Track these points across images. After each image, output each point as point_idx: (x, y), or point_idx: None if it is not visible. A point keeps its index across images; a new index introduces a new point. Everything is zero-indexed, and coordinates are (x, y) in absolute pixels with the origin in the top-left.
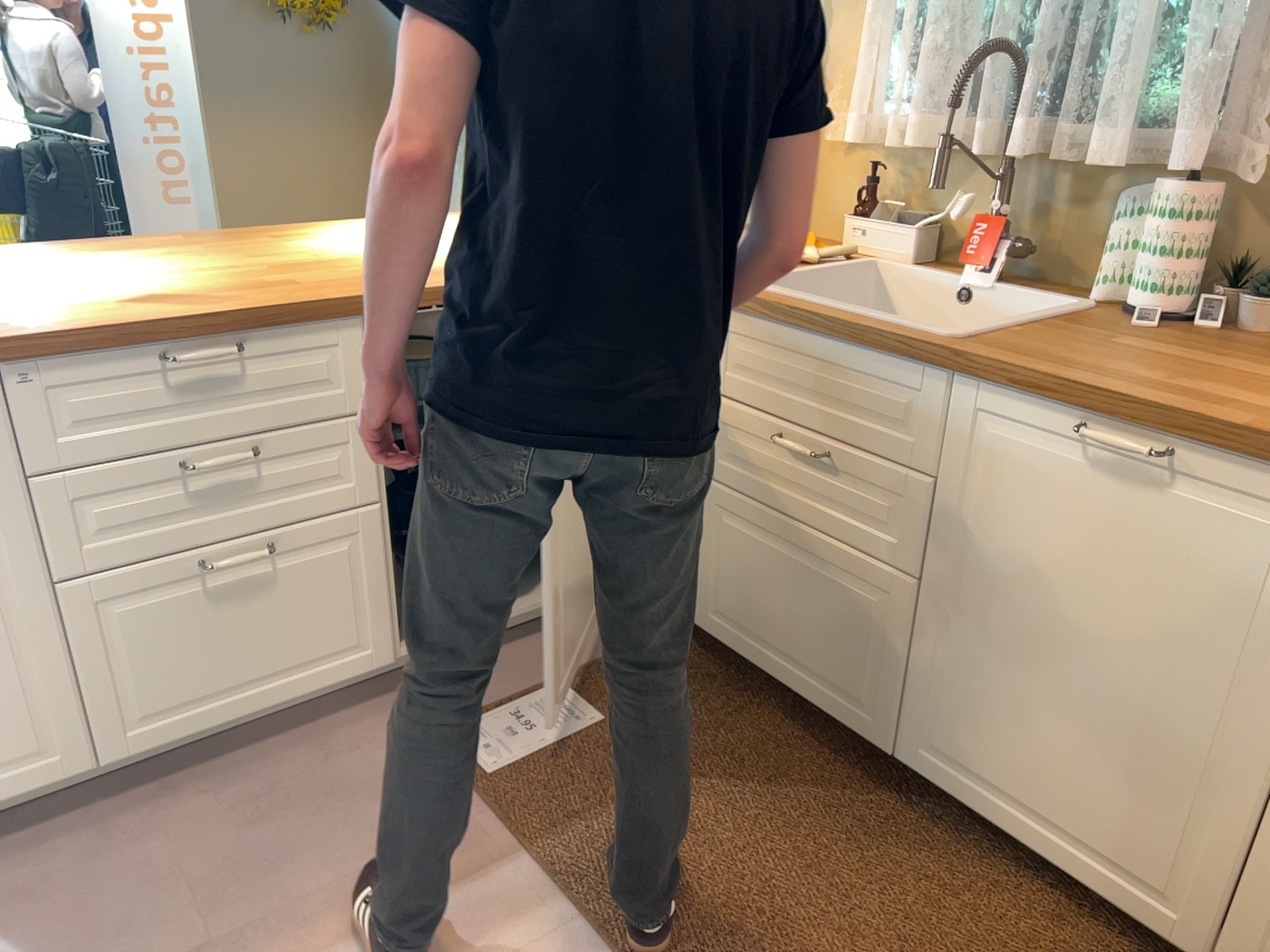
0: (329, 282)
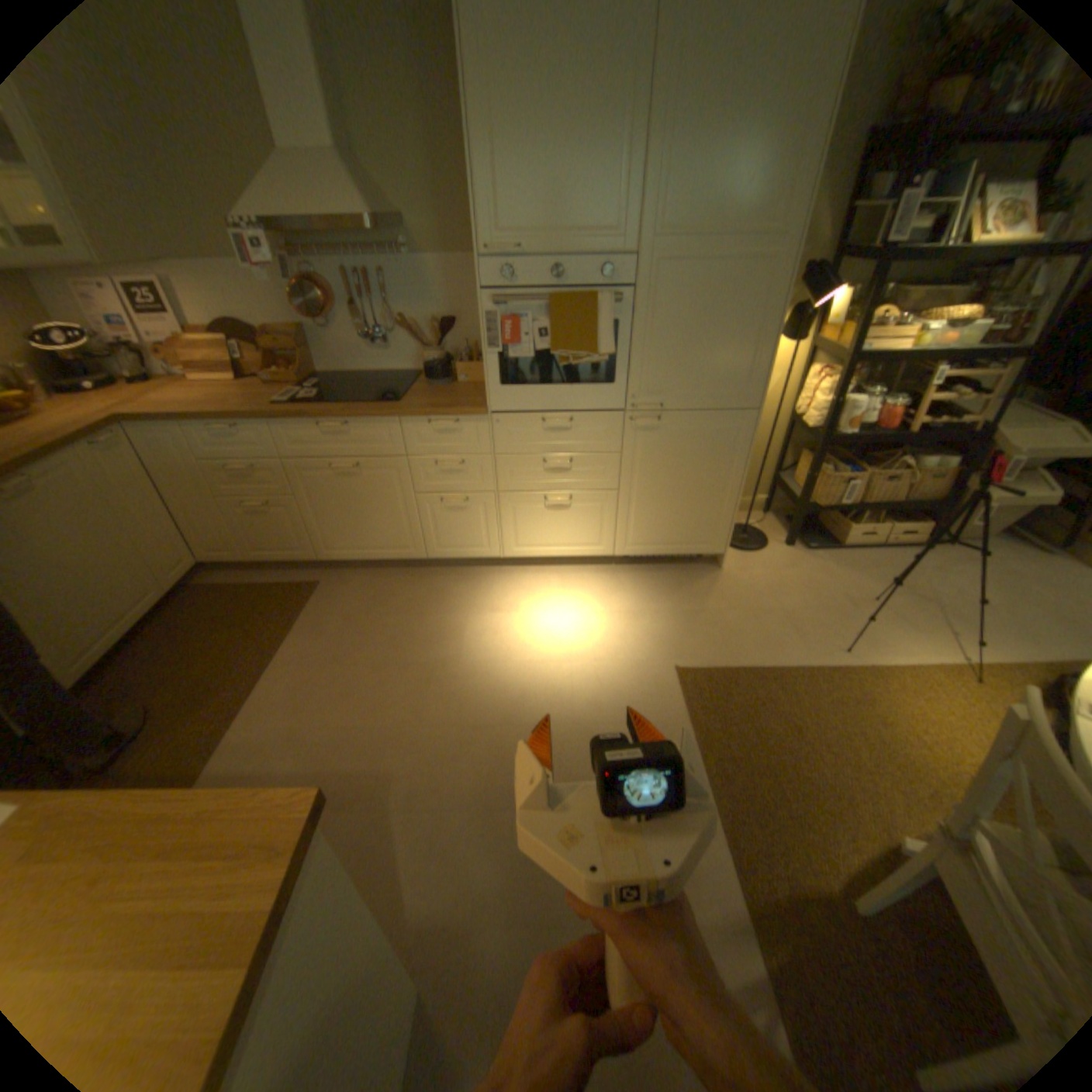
0: None
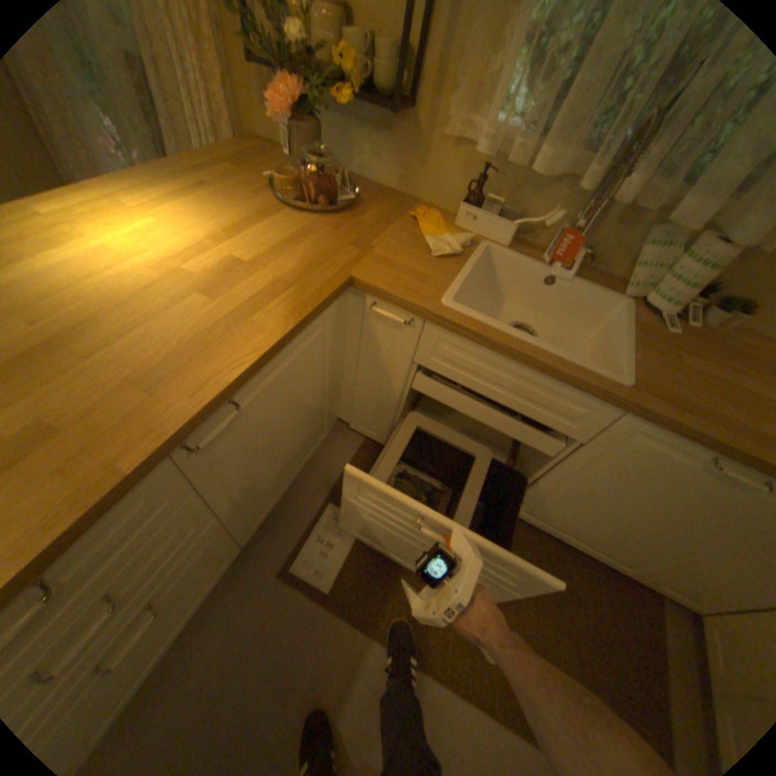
0: (91, 412)
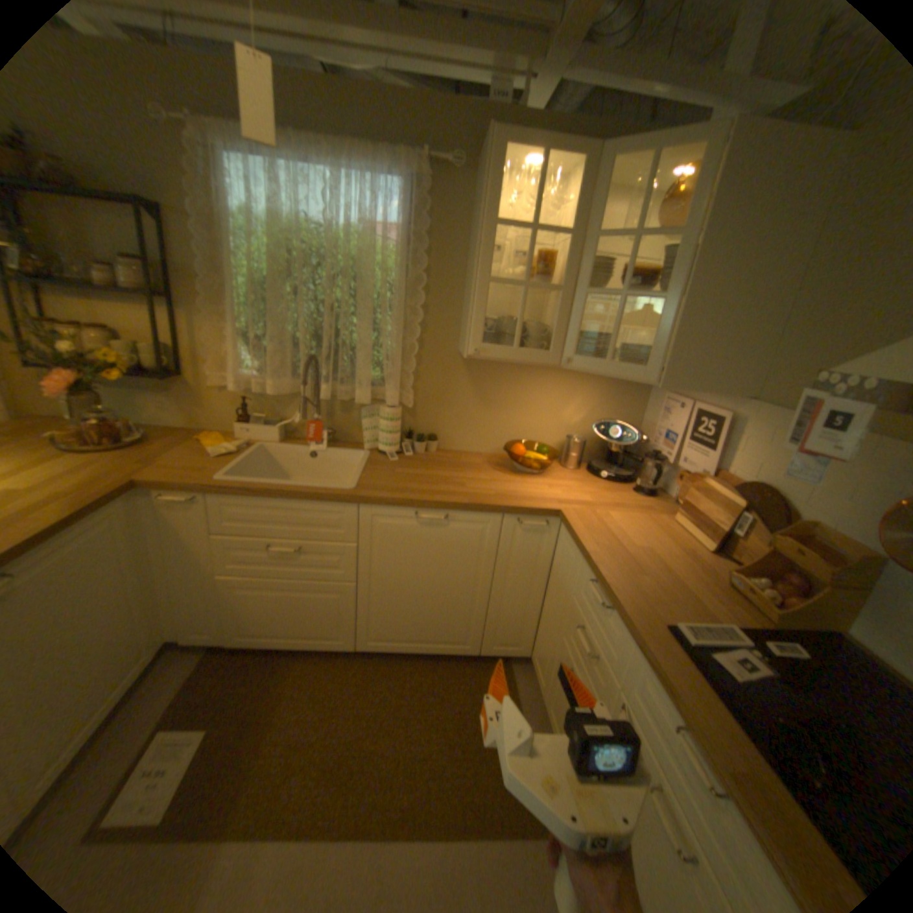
0: None
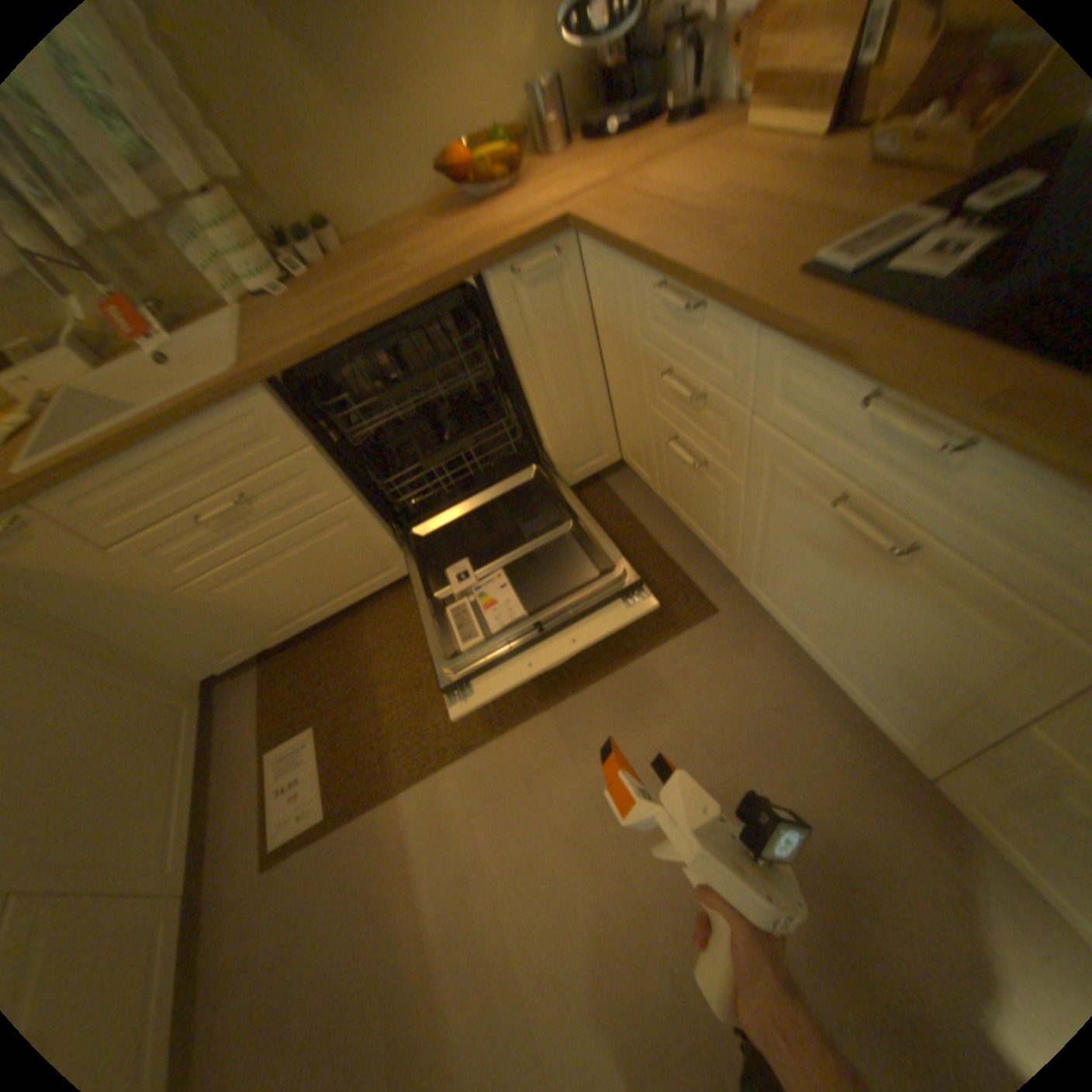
0: None
